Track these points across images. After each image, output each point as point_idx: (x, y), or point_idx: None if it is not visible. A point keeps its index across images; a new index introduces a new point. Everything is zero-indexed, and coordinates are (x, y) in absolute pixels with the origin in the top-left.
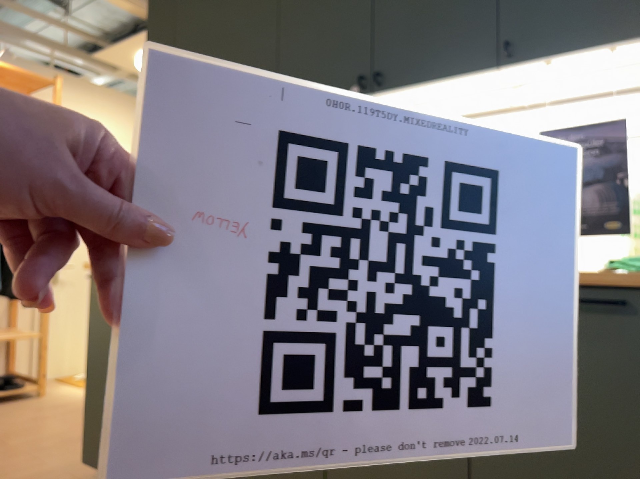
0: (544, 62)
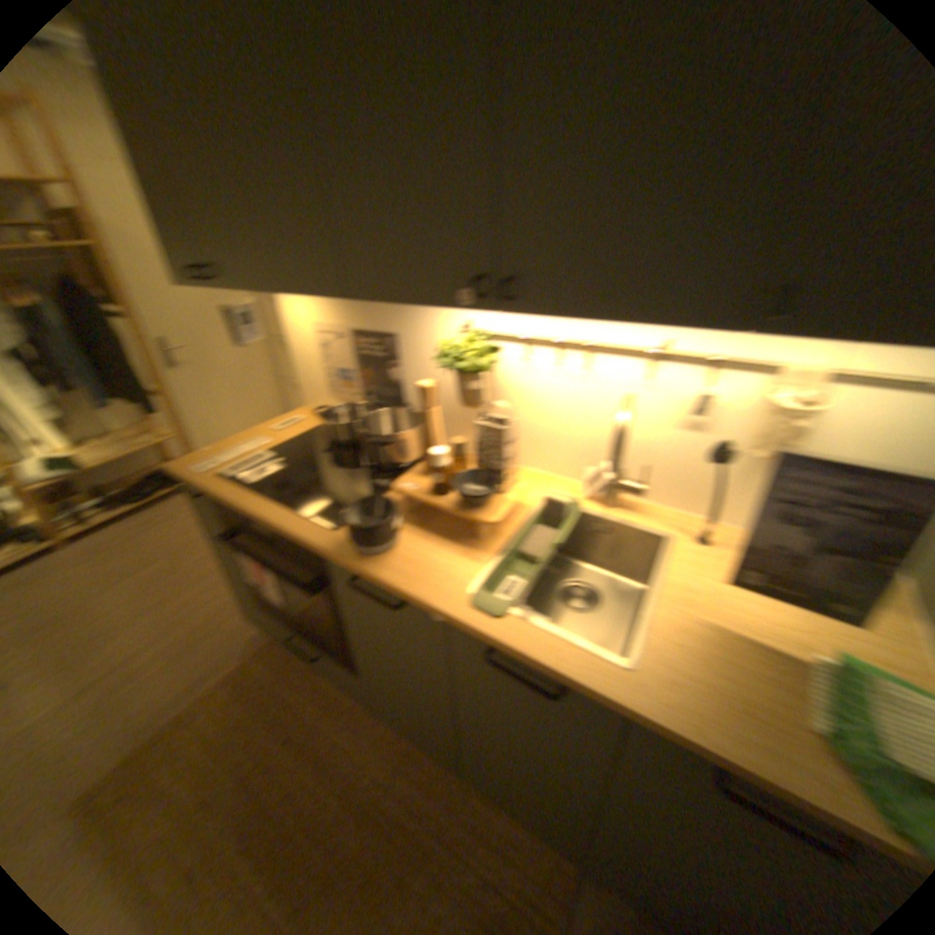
0: (842, 333)
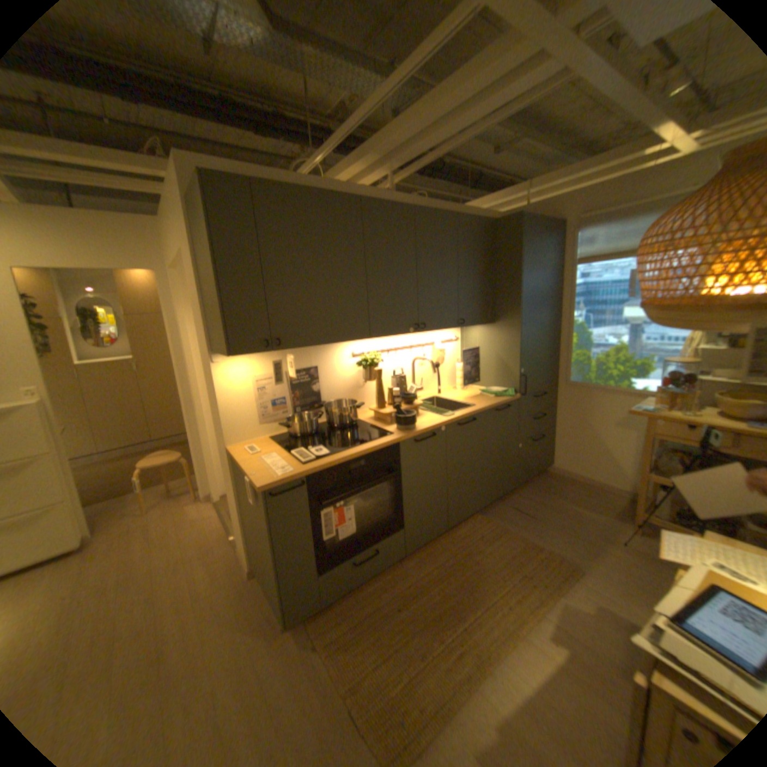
0: (464, 327)
